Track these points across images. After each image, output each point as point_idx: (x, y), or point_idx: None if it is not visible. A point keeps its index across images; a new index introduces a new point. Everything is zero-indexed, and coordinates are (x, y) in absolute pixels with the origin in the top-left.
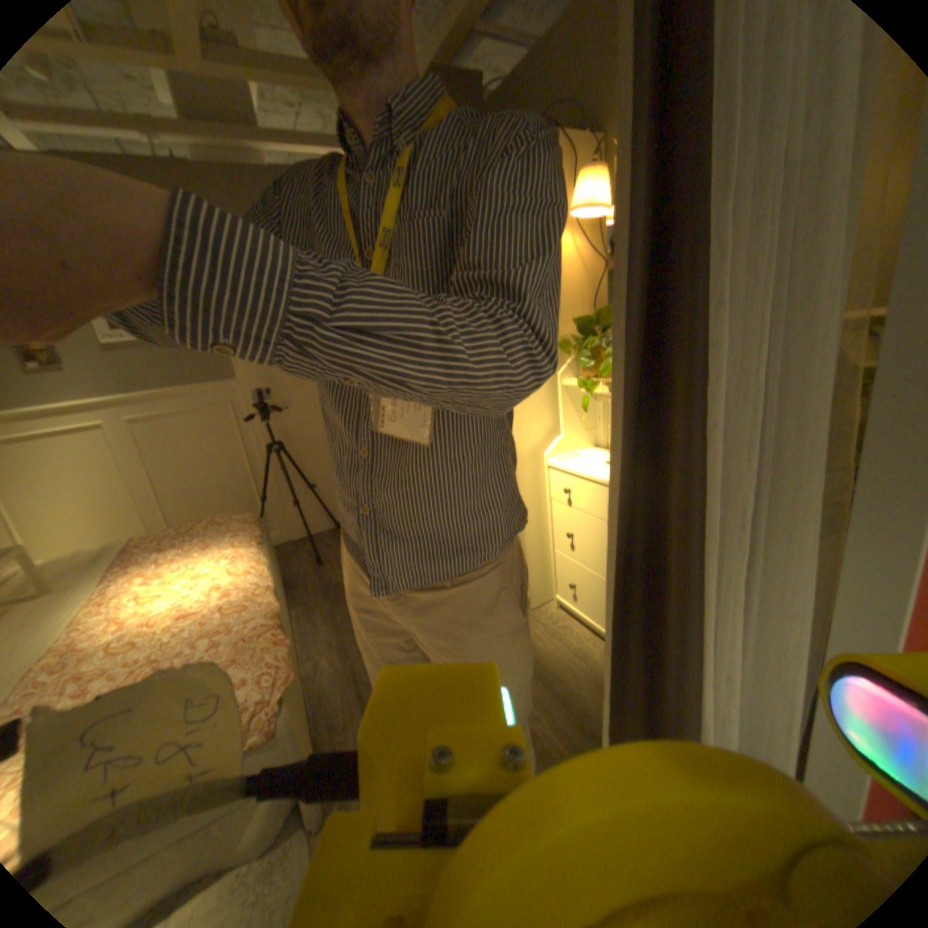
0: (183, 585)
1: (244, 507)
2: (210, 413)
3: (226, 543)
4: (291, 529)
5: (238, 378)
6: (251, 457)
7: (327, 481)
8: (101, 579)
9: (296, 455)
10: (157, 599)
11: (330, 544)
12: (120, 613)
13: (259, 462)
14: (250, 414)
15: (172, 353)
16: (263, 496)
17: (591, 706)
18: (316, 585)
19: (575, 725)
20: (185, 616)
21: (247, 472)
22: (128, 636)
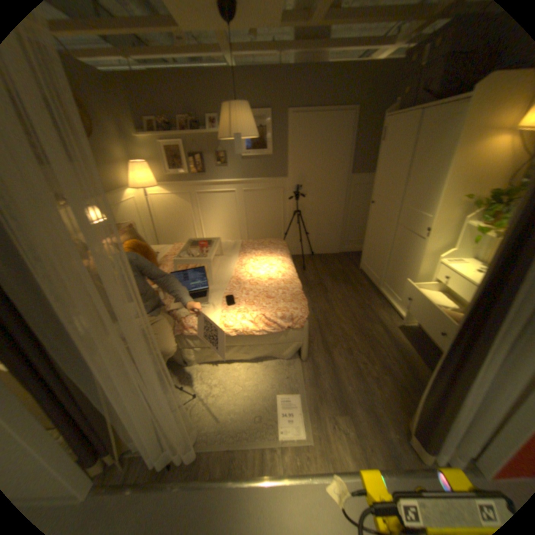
0: (267, 266)
1: (276, 236)
2: (274, 191)
3: (278, 254)
4: (293, 250)
5: (289, 177)
6: (285, 214)
7: (314, 232)
8: (239, 256)
9: (303, 217)
10: (260, 269)
11: (308, 261)
12: (250, 271)
13: (287, 217)
14: (289, 194)
15: (266, 162)
16: (285, 232)
17: (421, 370)
18: (302, 279)
19: (411, 374)
20: (272, 279)
21: (281, 221)
22: (255, 280)
